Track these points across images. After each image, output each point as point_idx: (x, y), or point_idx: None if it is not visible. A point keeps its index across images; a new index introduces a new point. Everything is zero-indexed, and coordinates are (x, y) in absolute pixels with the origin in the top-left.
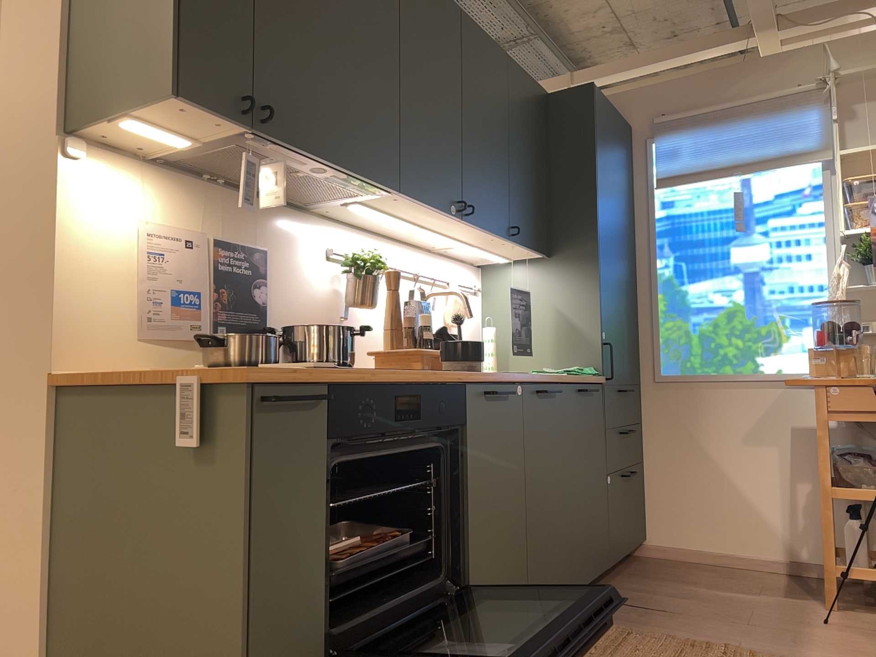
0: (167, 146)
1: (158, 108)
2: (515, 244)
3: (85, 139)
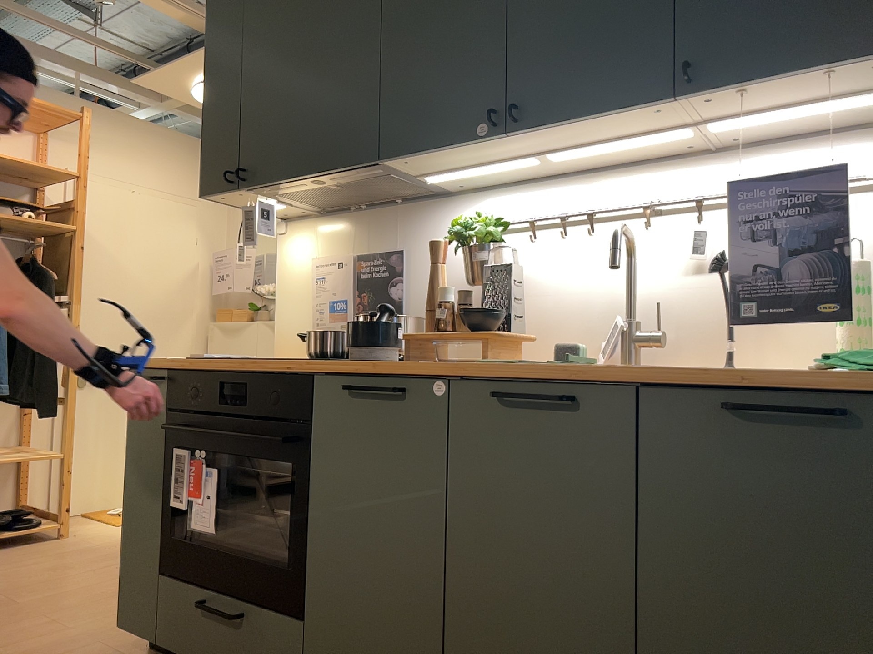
0: (292, 208)
1: (224, 202)
2: (731, 92)
3: (290, 219)
